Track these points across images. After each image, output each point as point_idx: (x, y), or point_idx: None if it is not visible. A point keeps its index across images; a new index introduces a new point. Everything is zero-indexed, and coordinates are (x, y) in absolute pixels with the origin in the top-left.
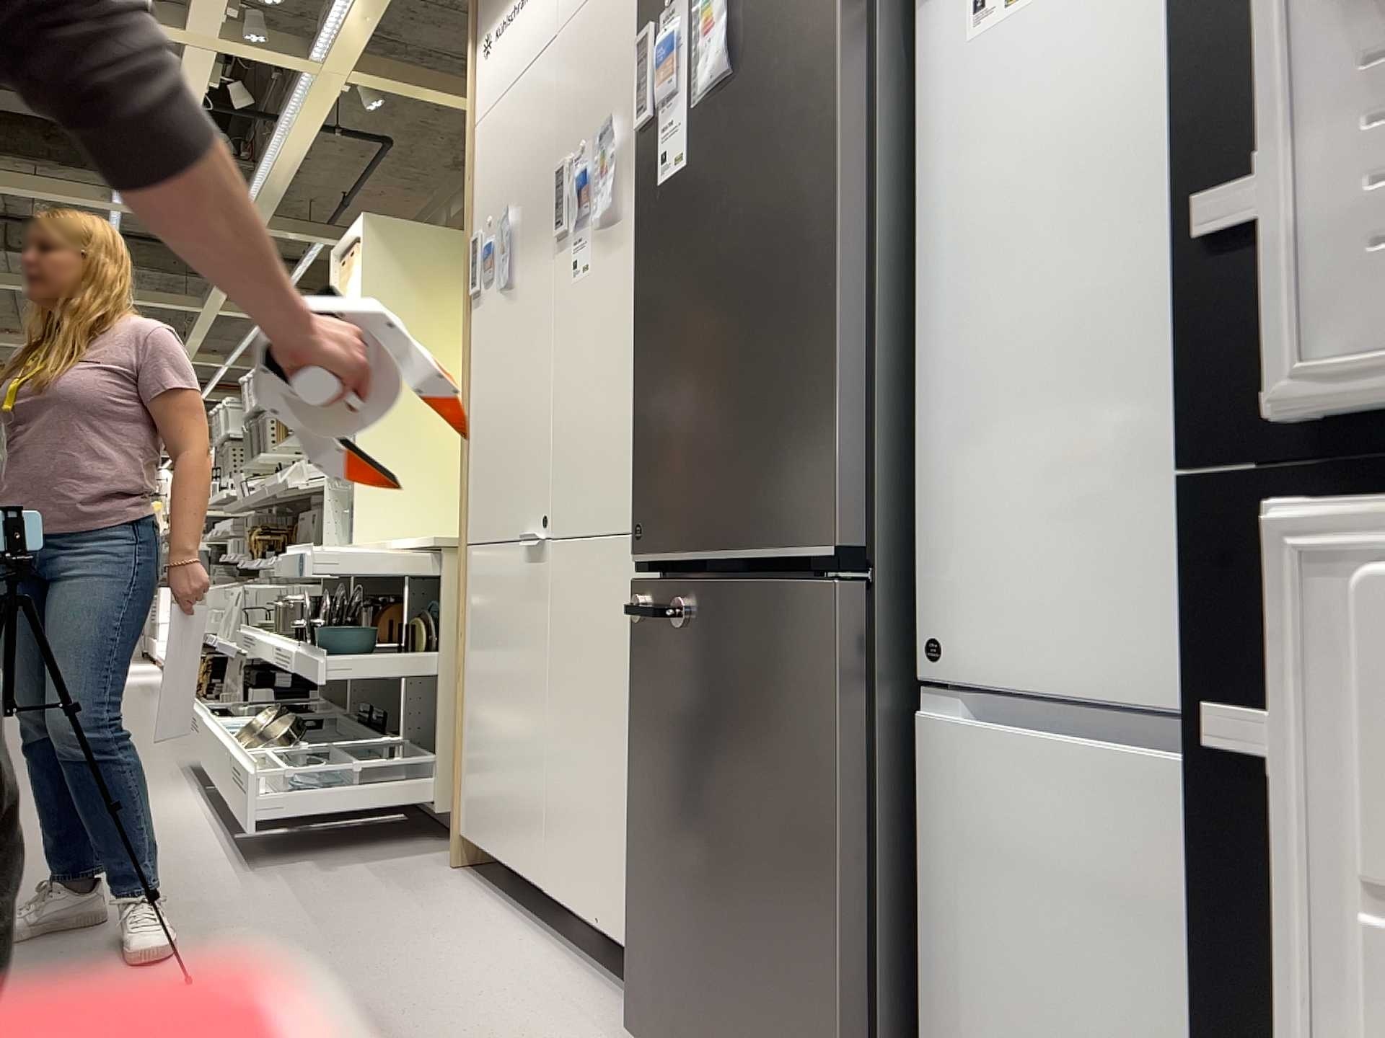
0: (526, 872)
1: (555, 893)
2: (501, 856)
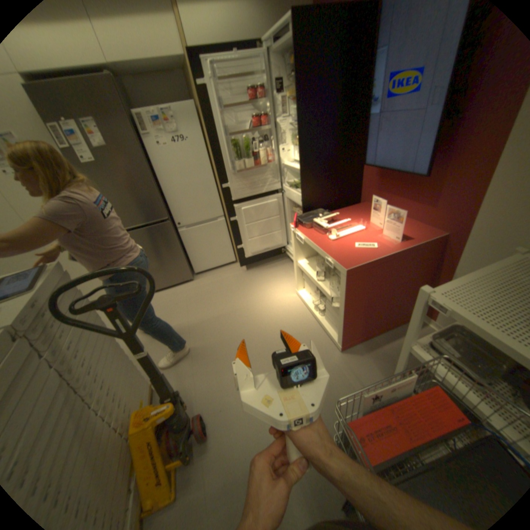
0: None
1: None
2: None
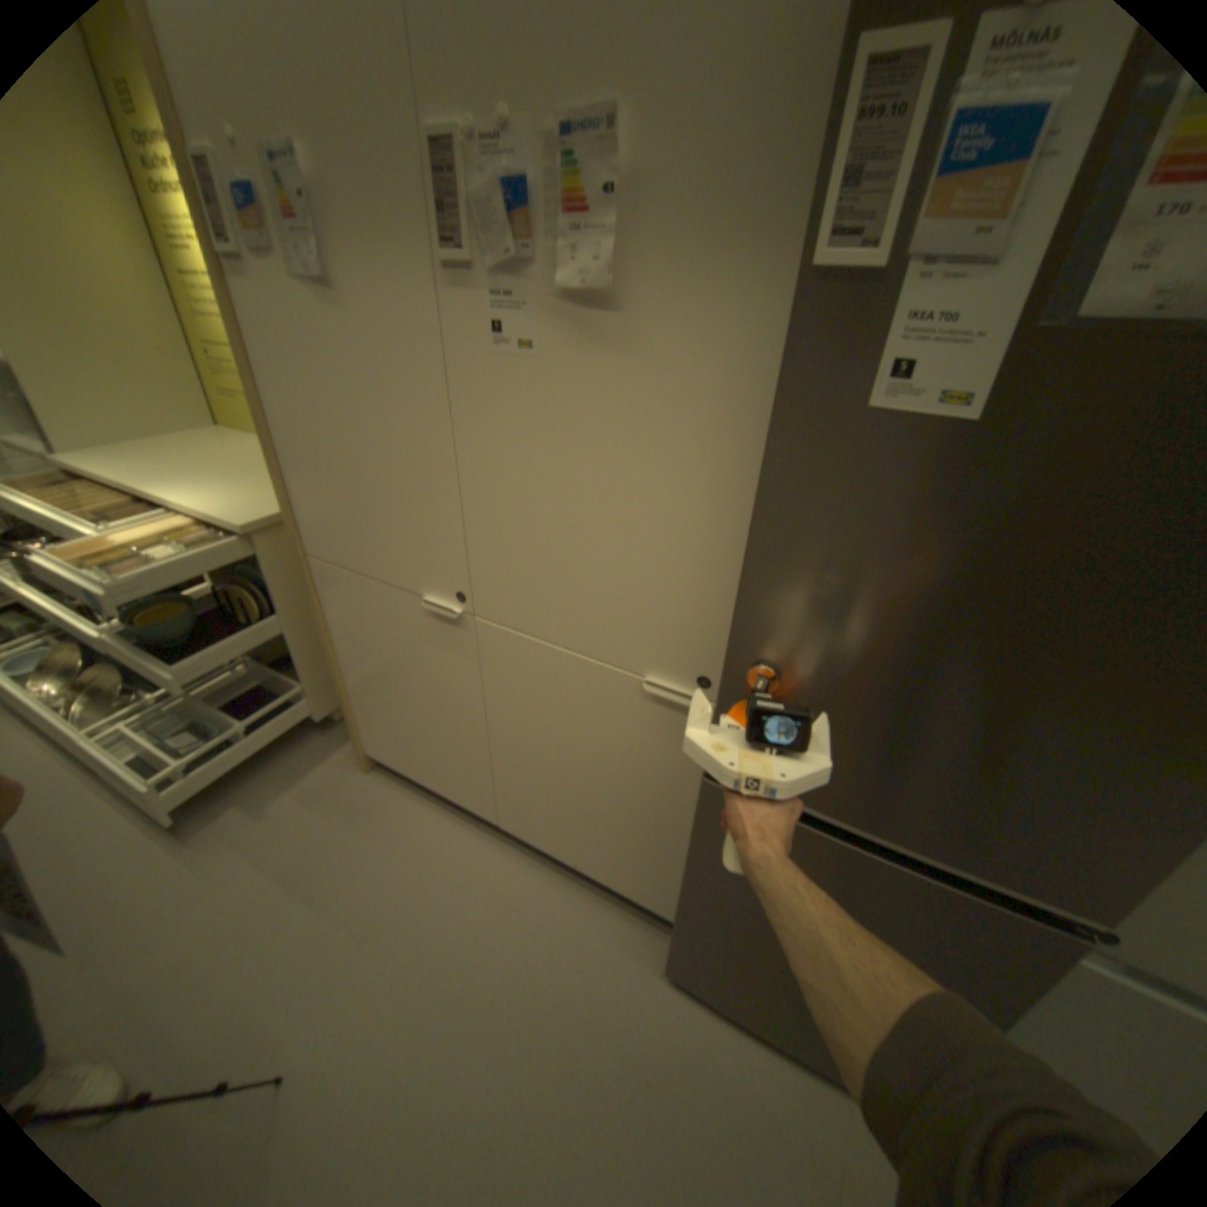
0: (470, 806)
1: (515, 831)
2: (432, 786)
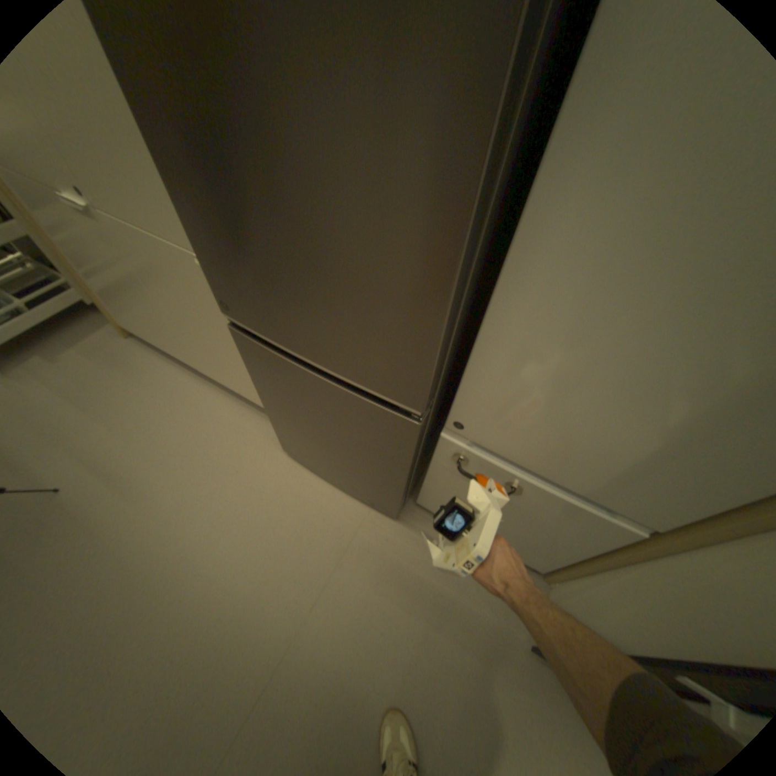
0: (181, 358)
1: (207, 373)
2: (158, 345)
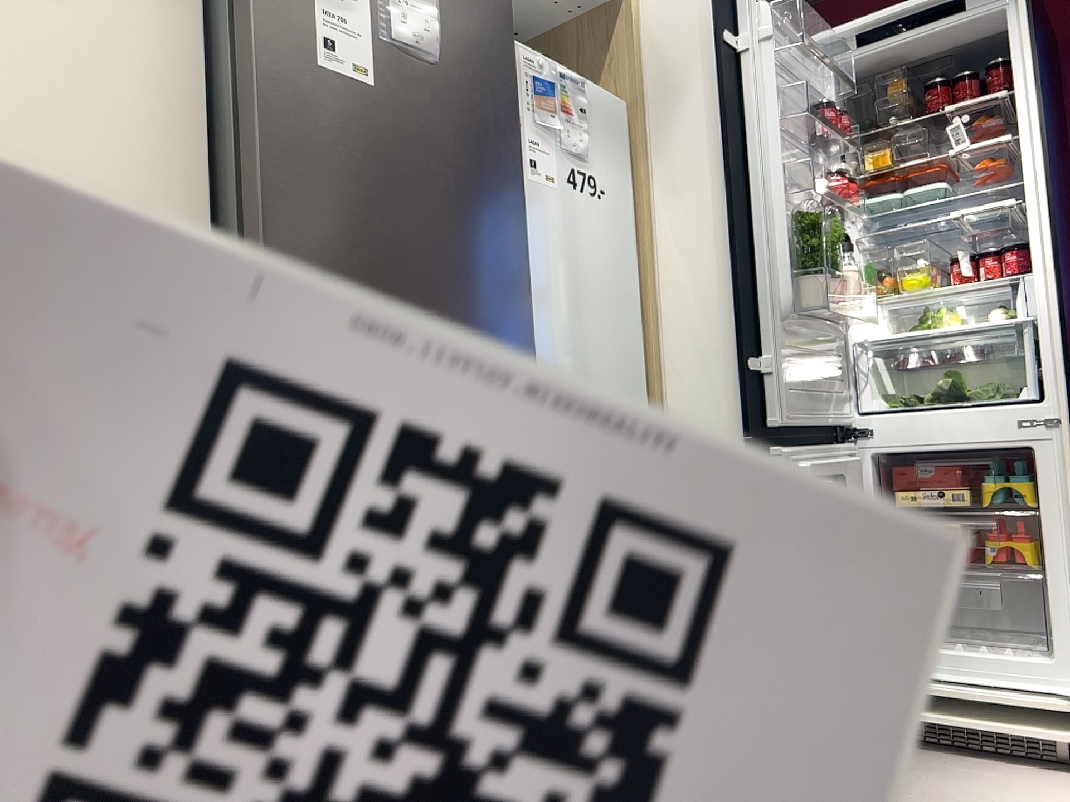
0: None
1: None
2: None
